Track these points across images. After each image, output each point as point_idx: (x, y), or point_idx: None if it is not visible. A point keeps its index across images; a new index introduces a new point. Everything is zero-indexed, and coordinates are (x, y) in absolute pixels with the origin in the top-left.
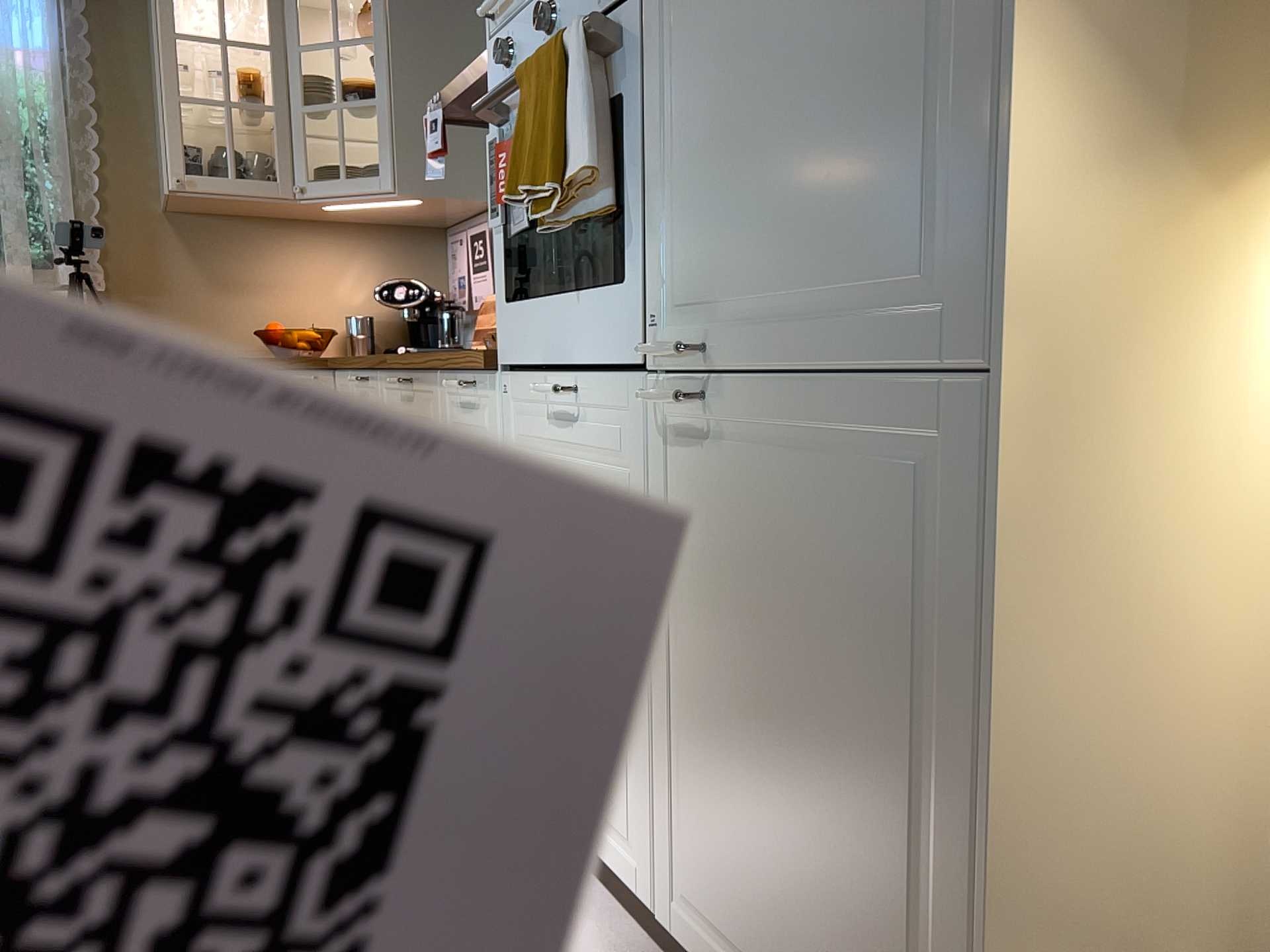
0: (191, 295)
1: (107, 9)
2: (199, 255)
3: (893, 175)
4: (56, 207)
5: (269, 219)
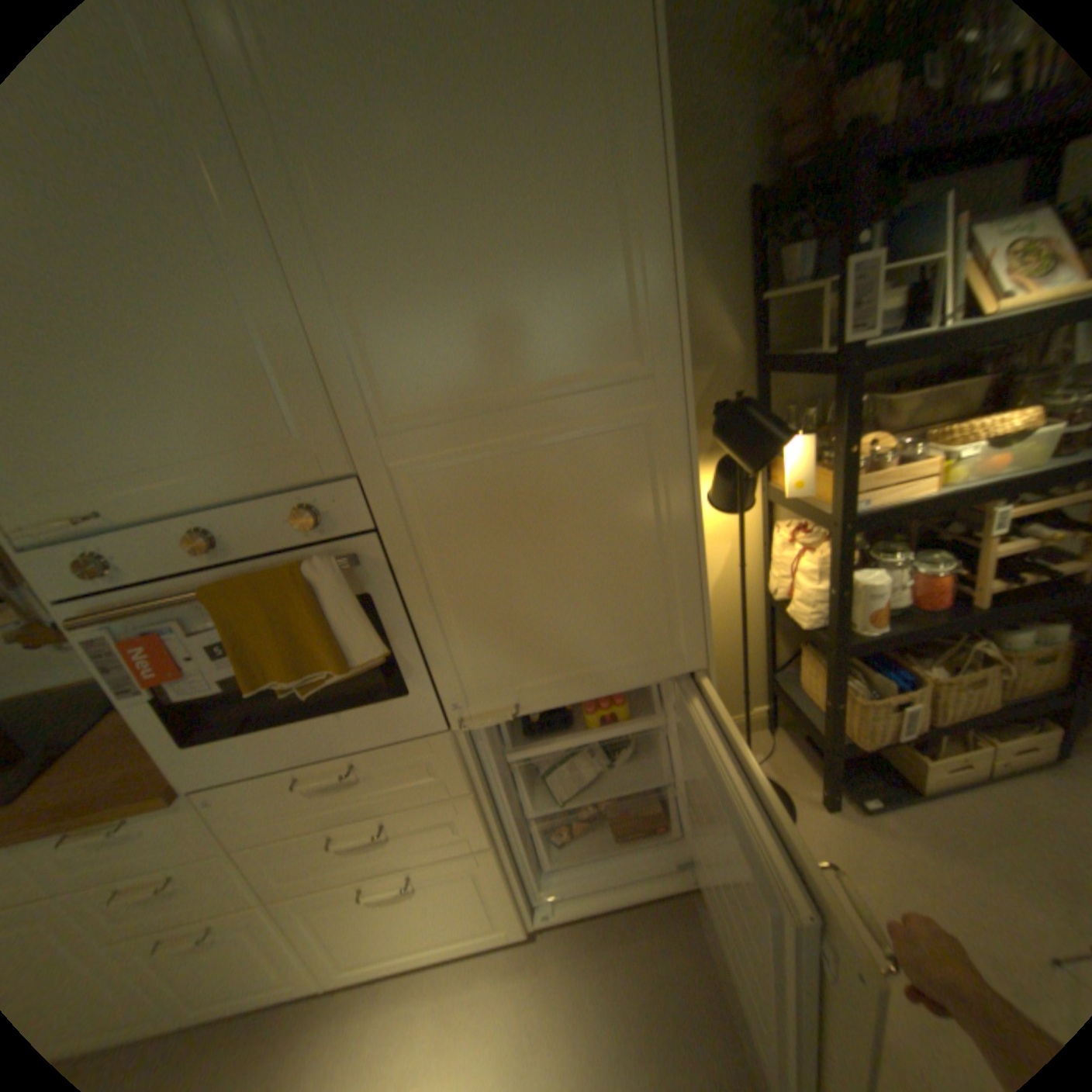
0: None
1: None
2: None
3: (635, 618)
4: None
5: None
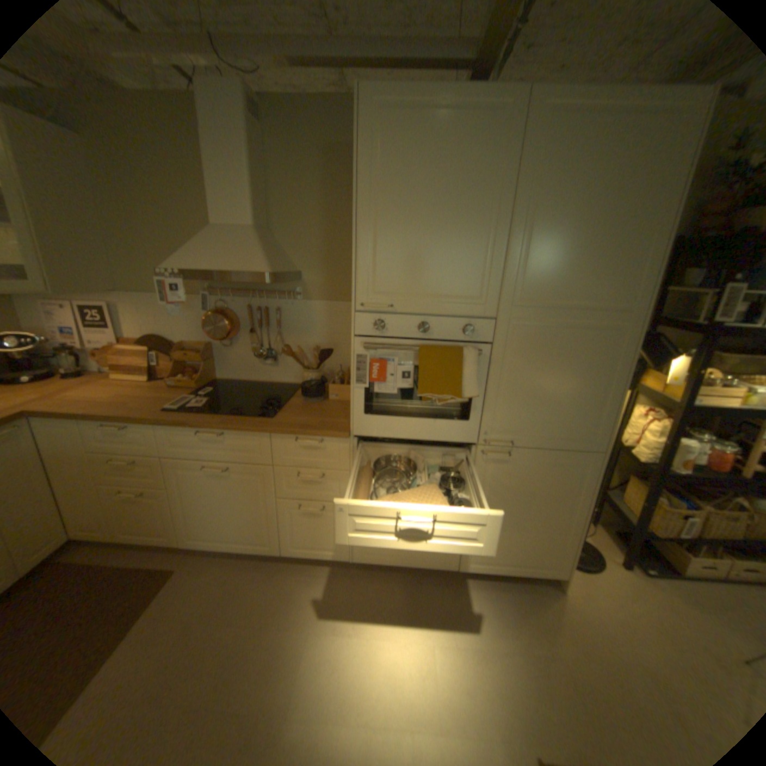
0: None
1: None
2: None
3: (583, 416)
4: None
5: None
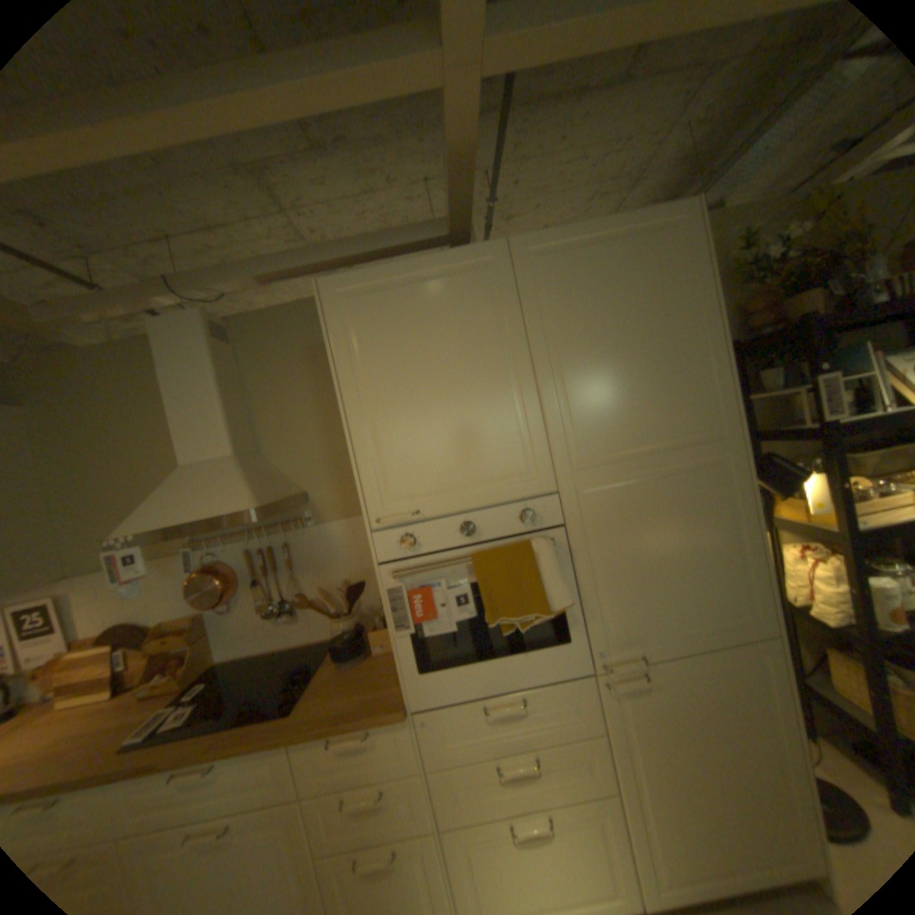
0: None
1: None
2: None
3: (726, 592)
4: None
5: None
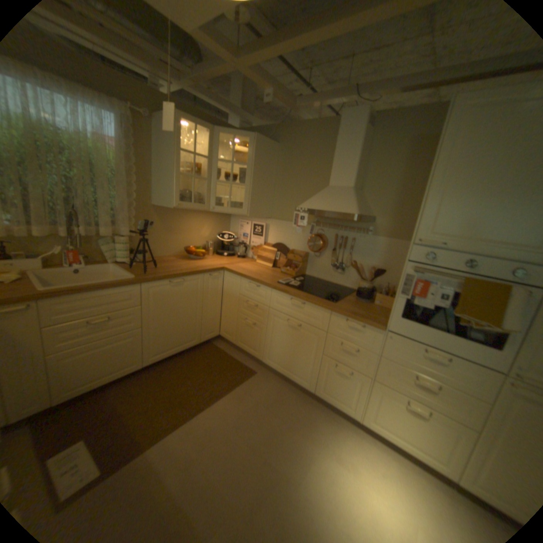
0: (159, 235)
1: (135, 124)
2: (162, 221)
3: None
4: (117, 205)
5: (184, 209)
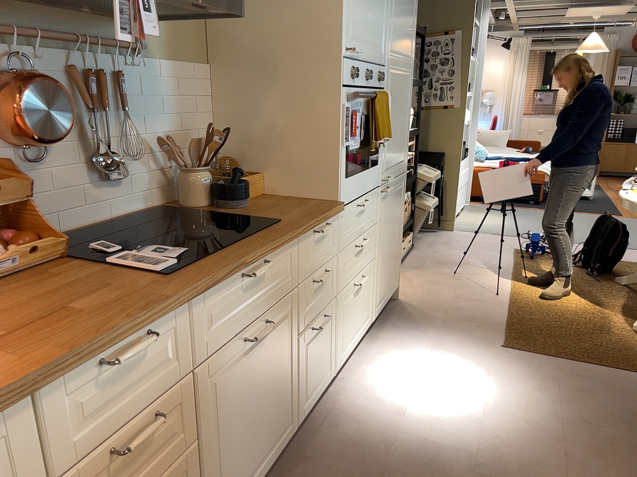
0: None
1: None
2: None
3: (403, 144)
4: None
5: None
